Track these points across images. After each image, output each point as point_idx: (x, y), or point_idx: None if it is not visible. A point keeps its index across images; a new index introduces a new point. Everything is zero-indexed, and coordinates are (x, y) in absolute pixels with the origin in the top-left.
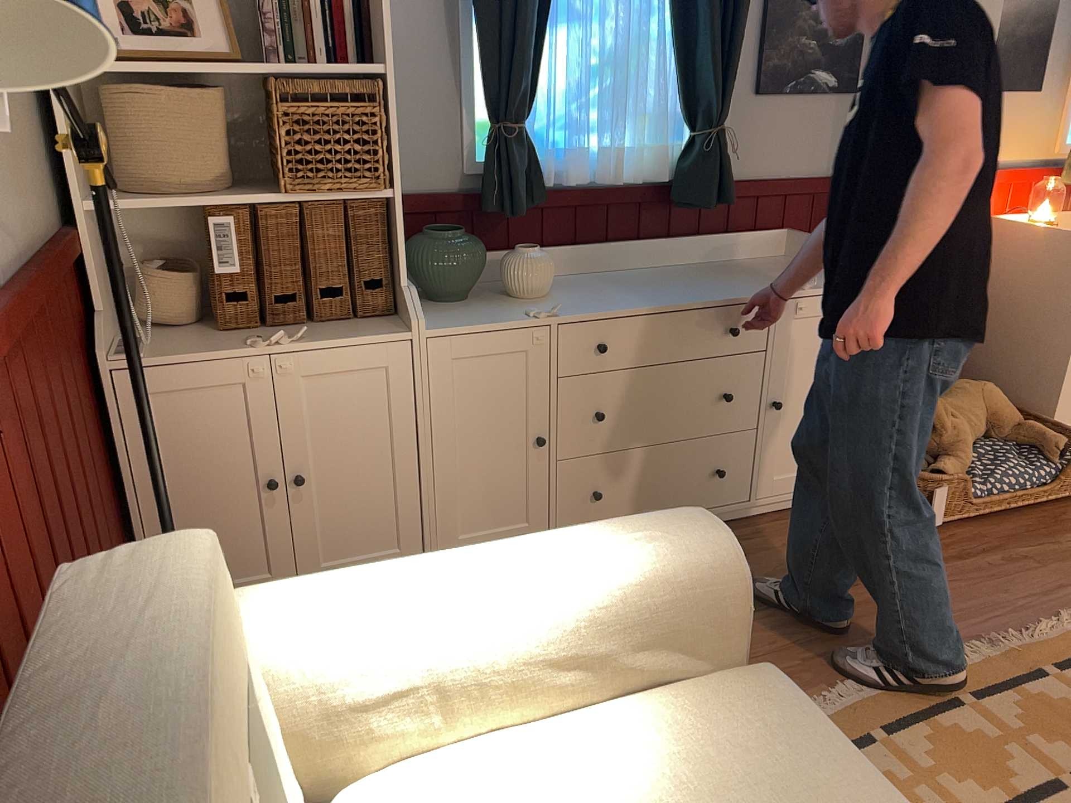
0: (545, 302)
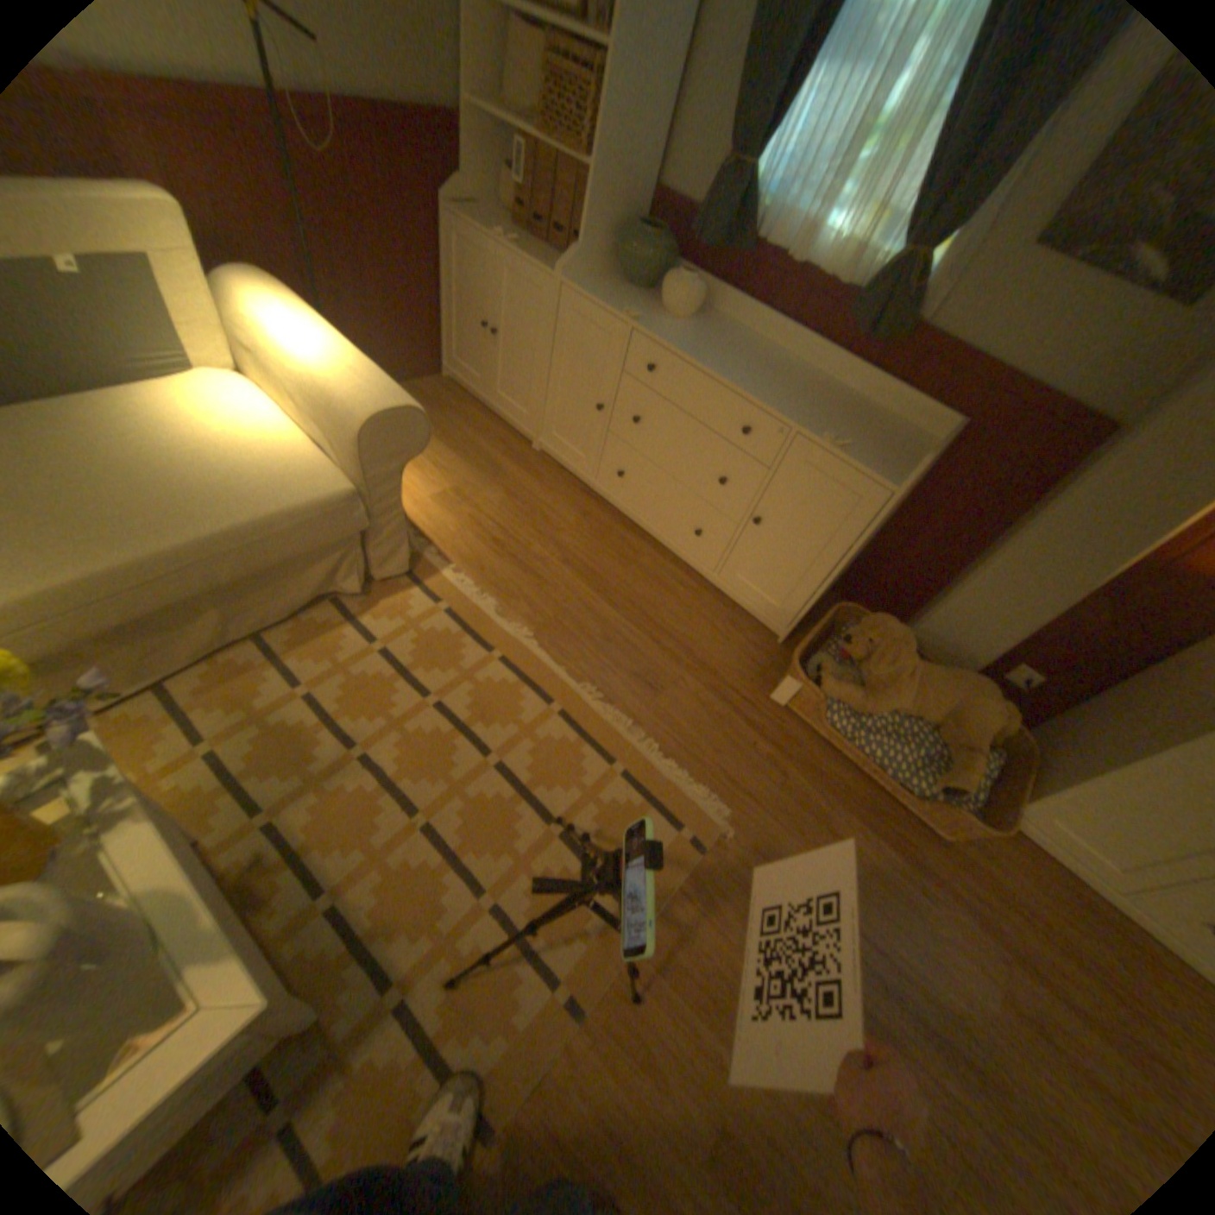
0: (665, 321)
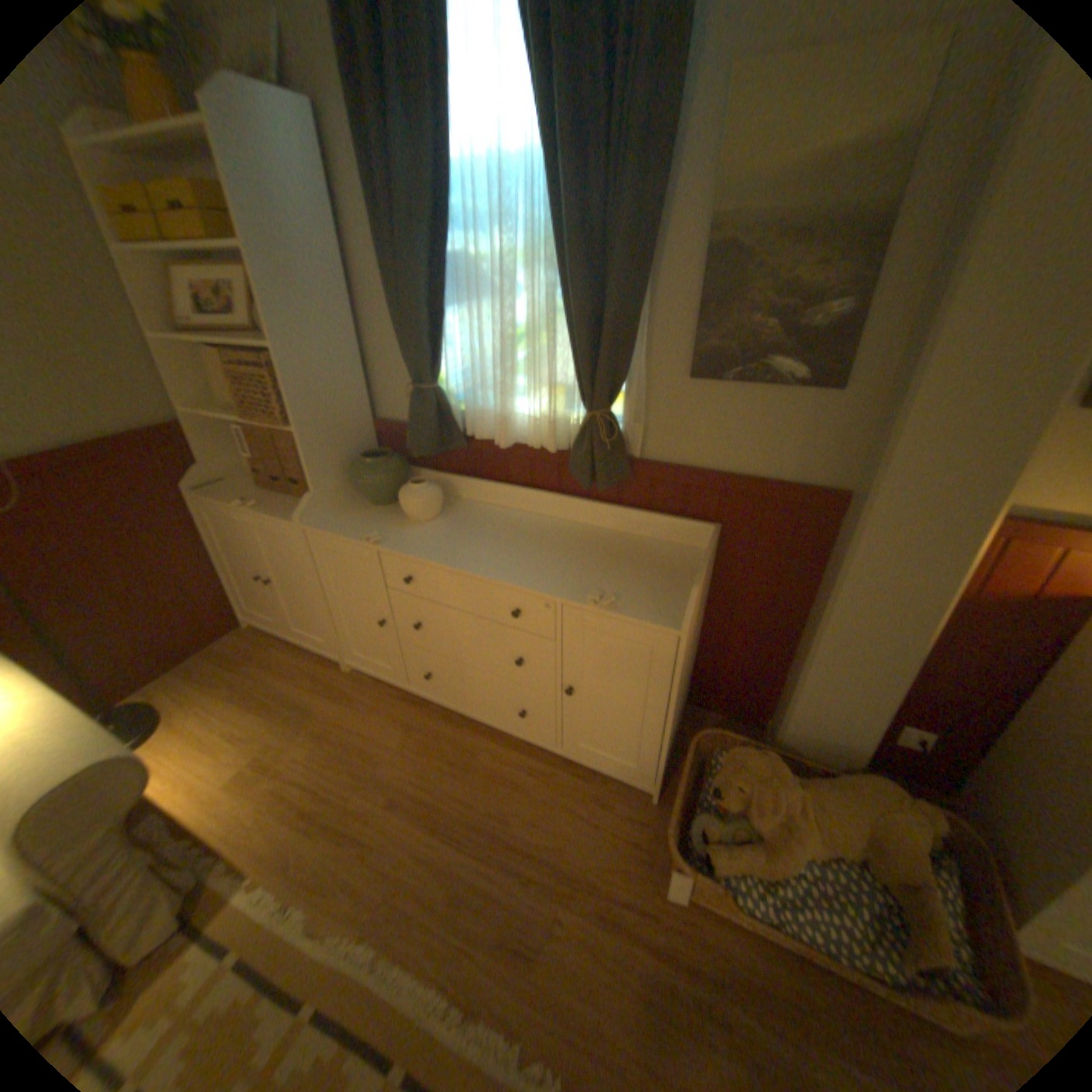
0: (412, 528)
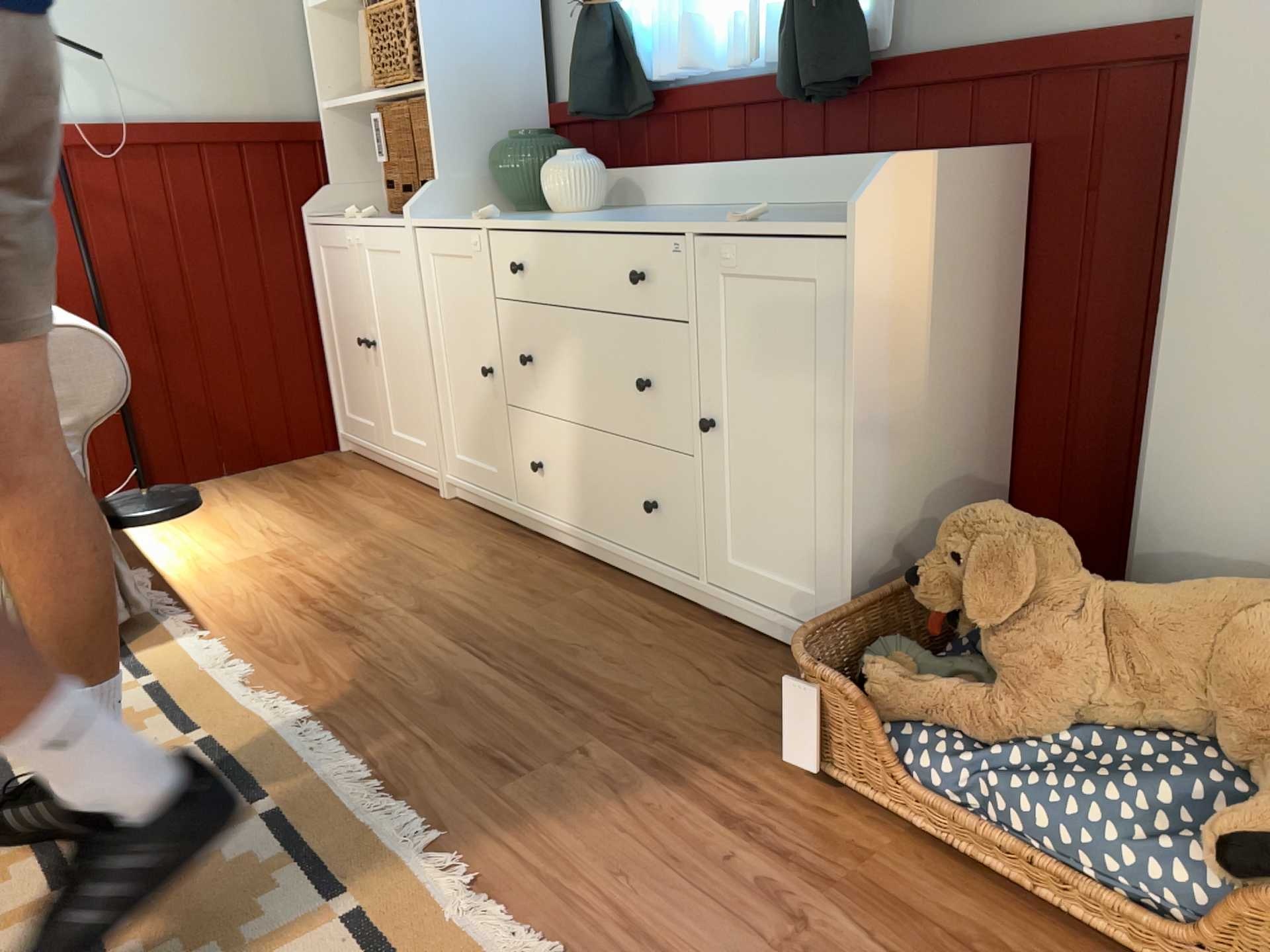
0: (547, 216)
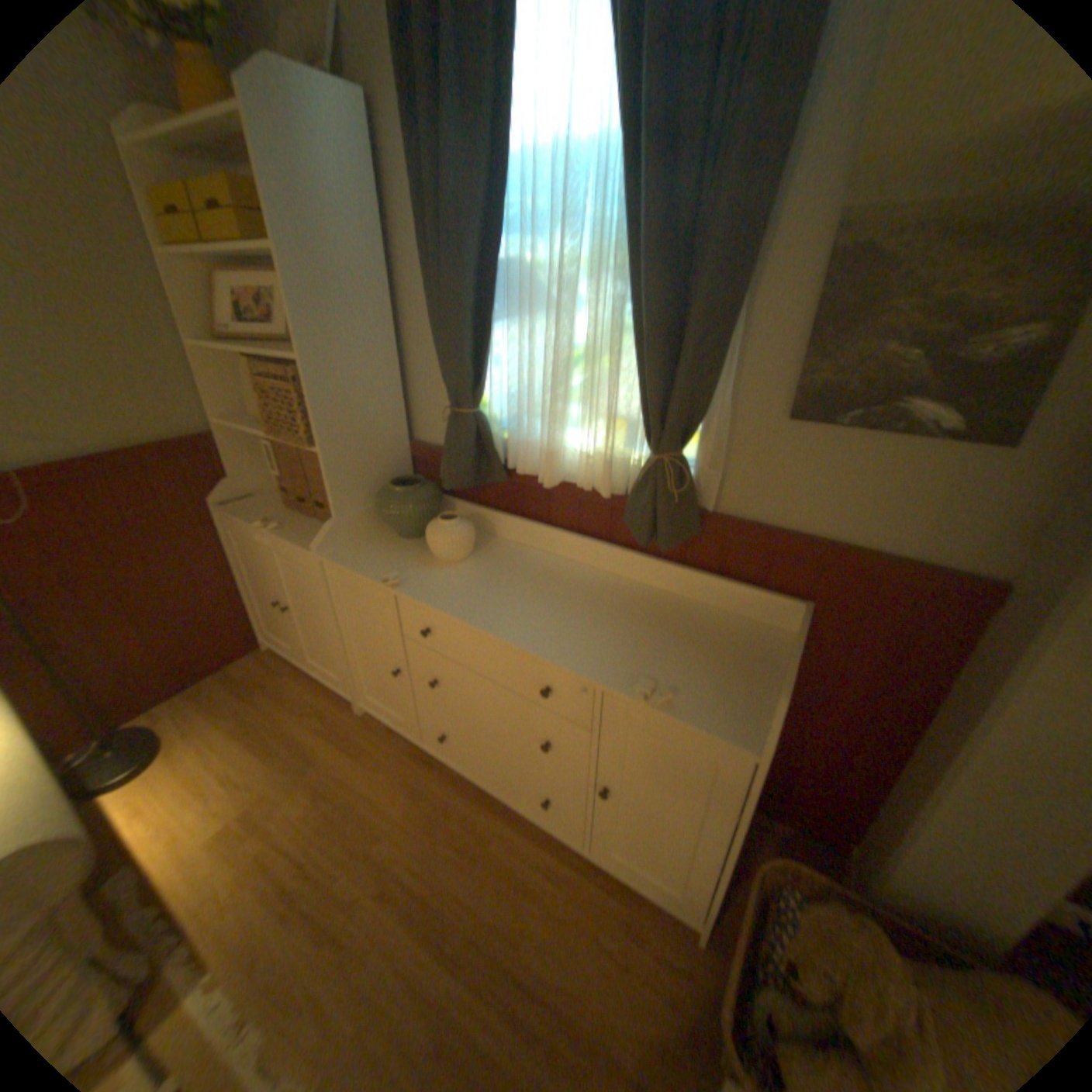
0: (437, 570)
